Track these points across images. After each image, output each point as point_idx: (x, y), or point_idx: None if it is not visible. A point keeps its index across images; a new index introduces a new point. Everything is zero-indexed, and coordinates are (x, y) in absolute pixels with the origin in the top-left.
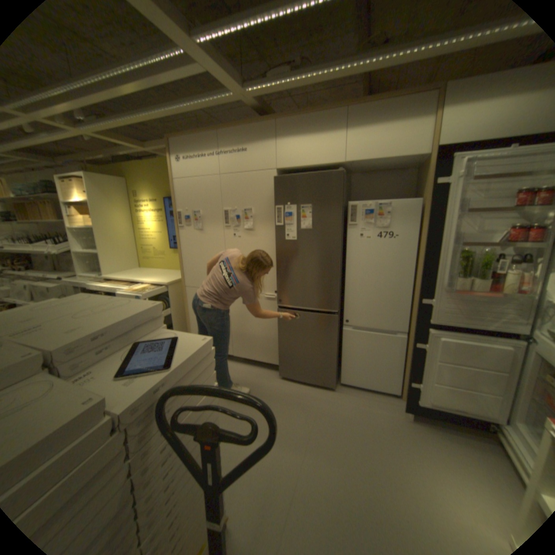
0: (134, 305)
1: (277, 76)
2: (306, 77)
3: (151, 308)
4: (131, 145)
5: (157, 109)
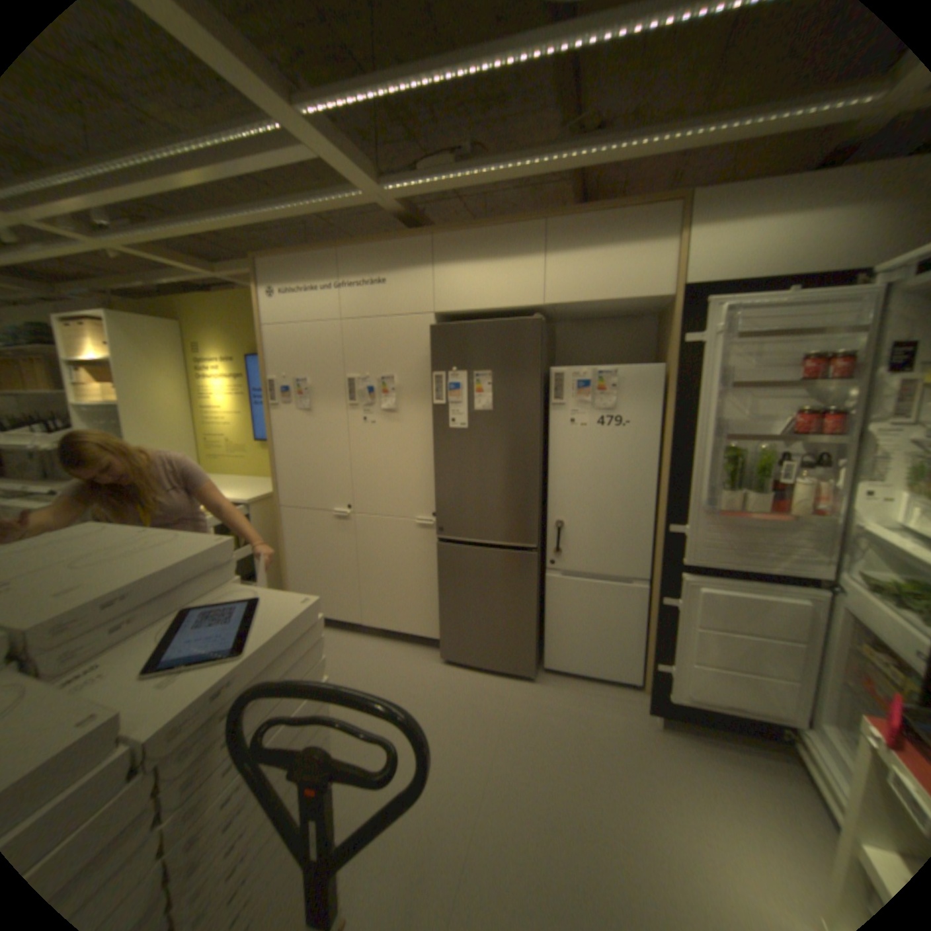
0: (182, 544)
1: (432, 169)
2: (478, 173)
3: (212, 547)
4: (189, 268)
5: (235, 212)
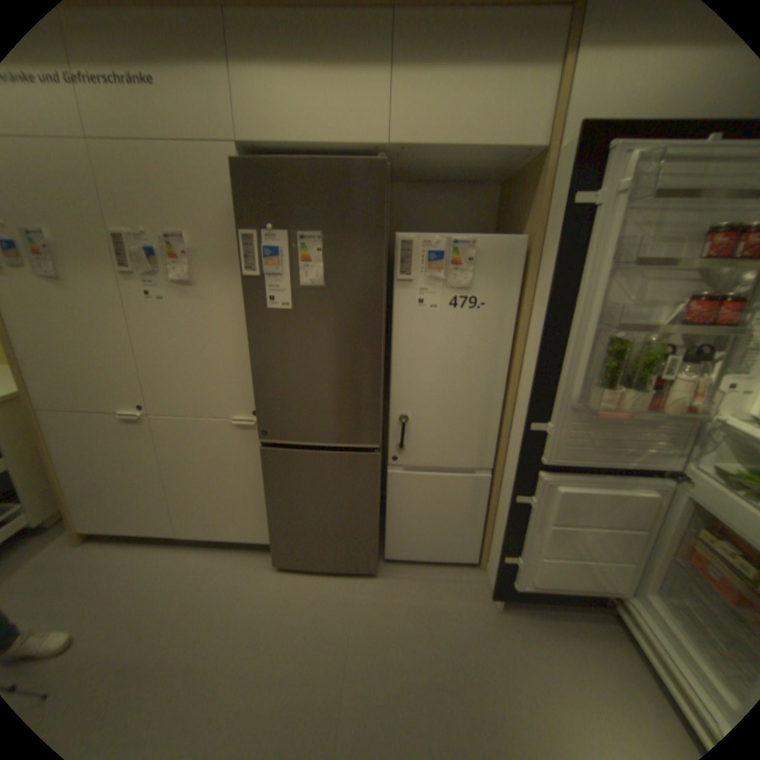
0: None
1: None
2: None
3: None
4: None
5: None
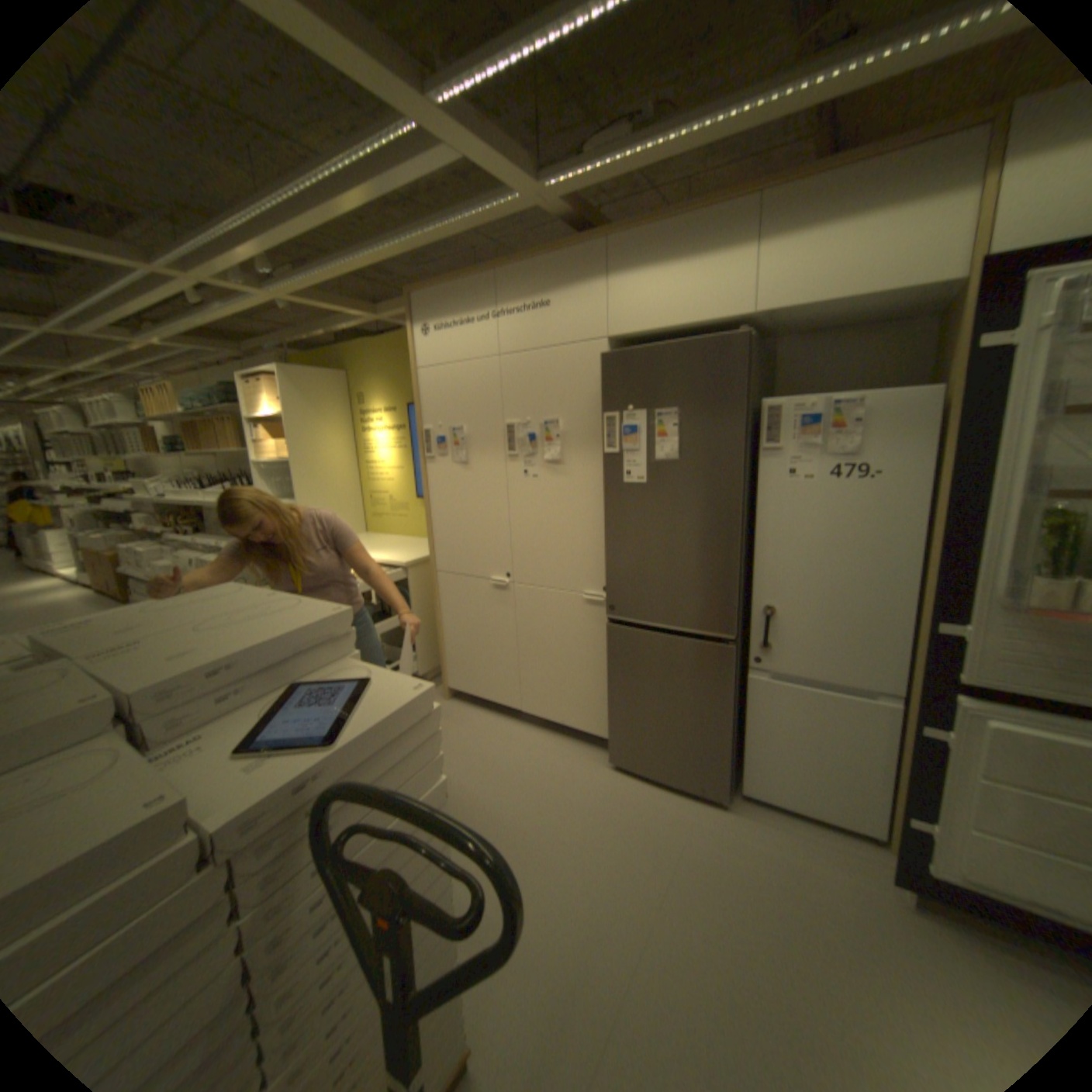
0: (309, 610)
1: (605, 148)
2: (664, 142)
3: (334, 617)
4: (355, 313)
5: (388, 241)
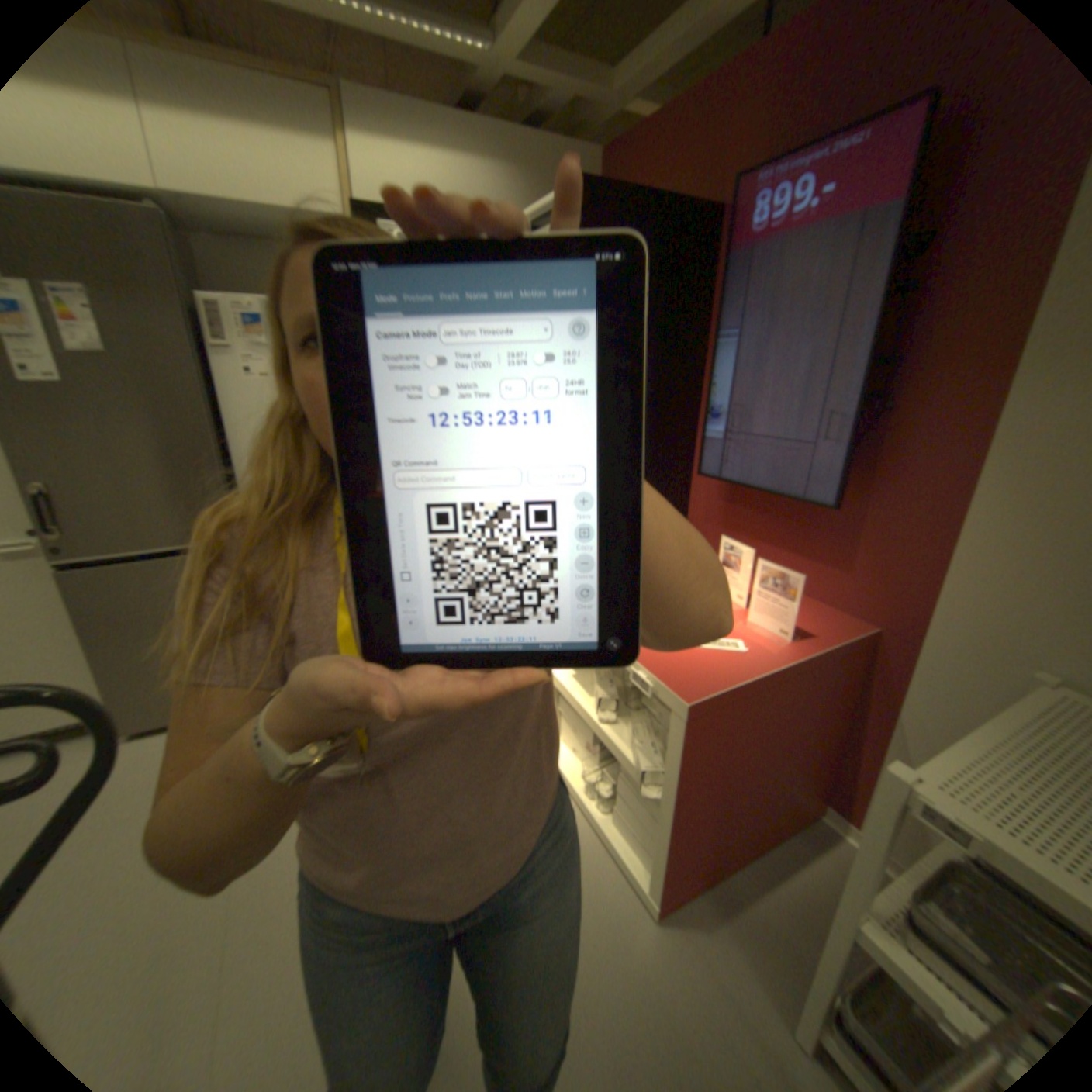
0: None
1: None
2: None
3: None
4: None
5: None
